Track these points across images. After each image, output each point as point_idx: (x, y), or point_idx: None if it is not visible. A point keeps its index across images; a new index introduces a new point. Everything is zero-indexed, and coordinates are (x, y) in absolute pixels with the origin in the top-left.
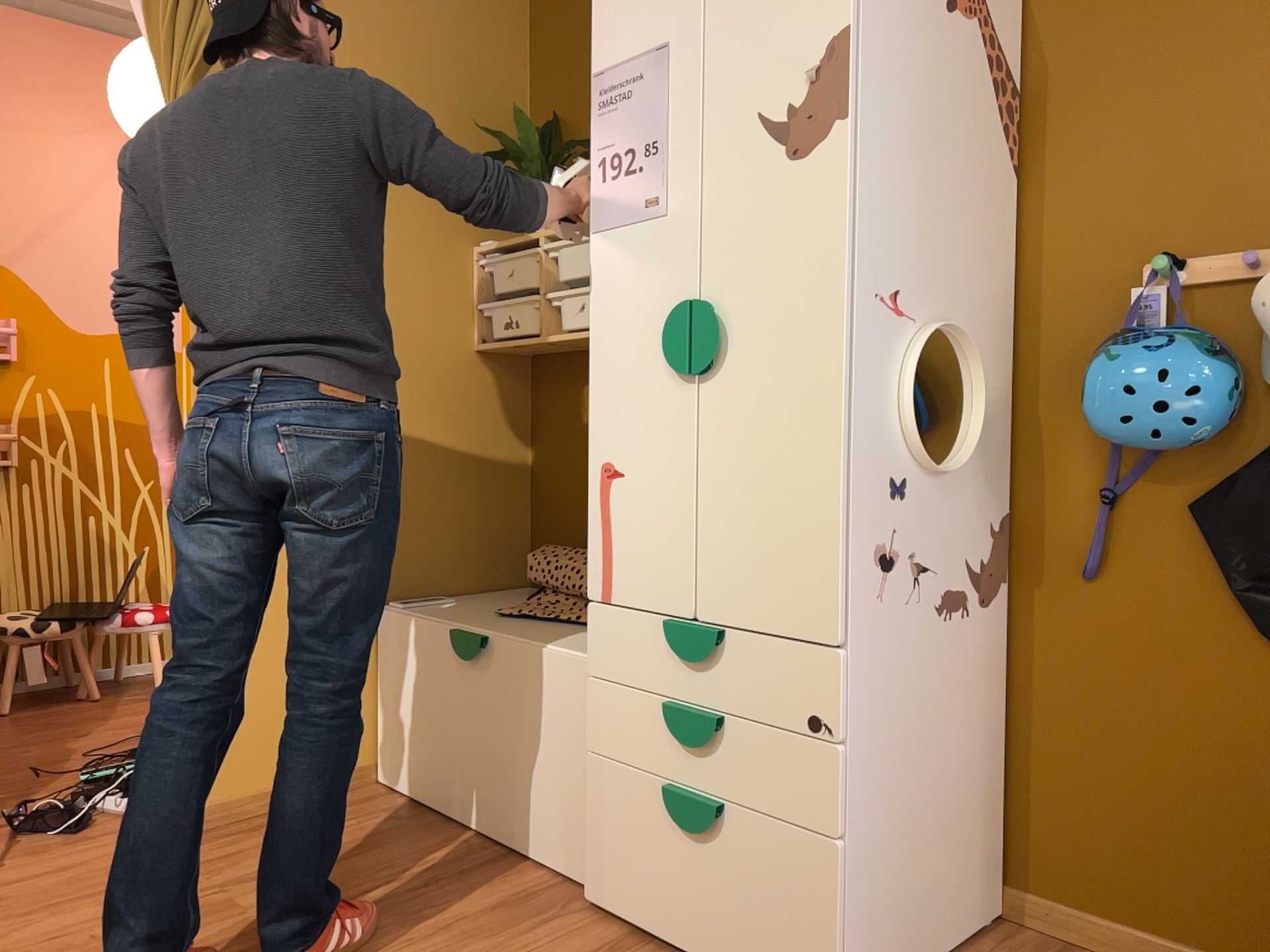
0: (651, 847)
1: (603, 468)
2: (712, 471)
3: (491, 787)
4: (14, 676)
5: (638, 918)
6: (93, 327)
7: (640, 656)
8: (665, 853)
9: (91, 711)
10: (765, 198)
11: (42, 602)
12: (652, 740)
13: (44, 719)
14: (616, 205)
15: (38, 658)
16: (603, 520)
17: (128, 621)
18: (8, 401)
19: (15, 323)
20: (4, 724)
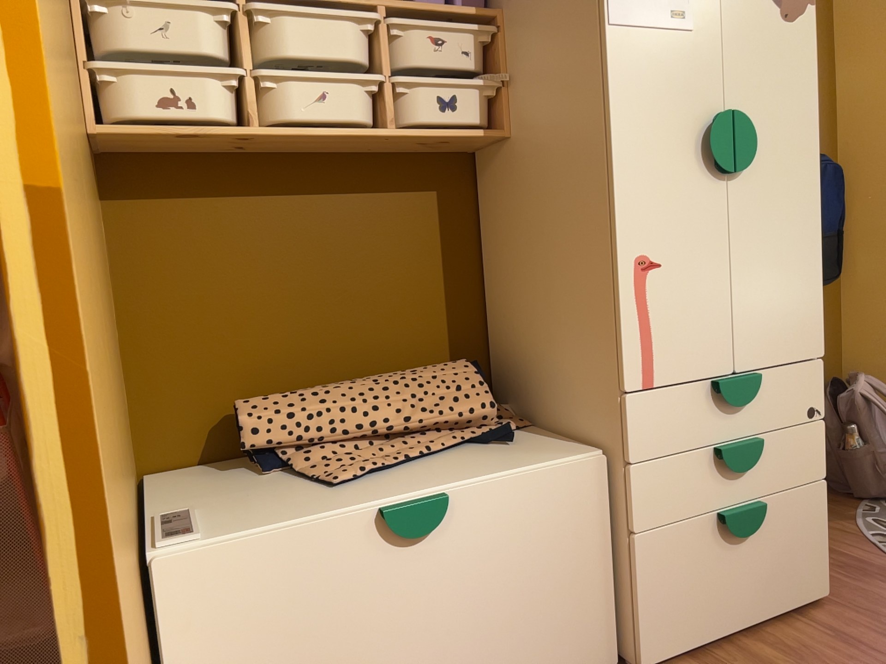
0: (705, 572)
1: (638, 262)
2: (741, 252)
3: None
4: None
5: (697, 638)
6: None
7: (686, 421)
8: (718, 568)
9: None
10: (768, 43)
11: None
12: (700, 485)
13: None
14: (638, 6)
15: None
16: (641, 311)
17: None
18: None
19: None
20: None
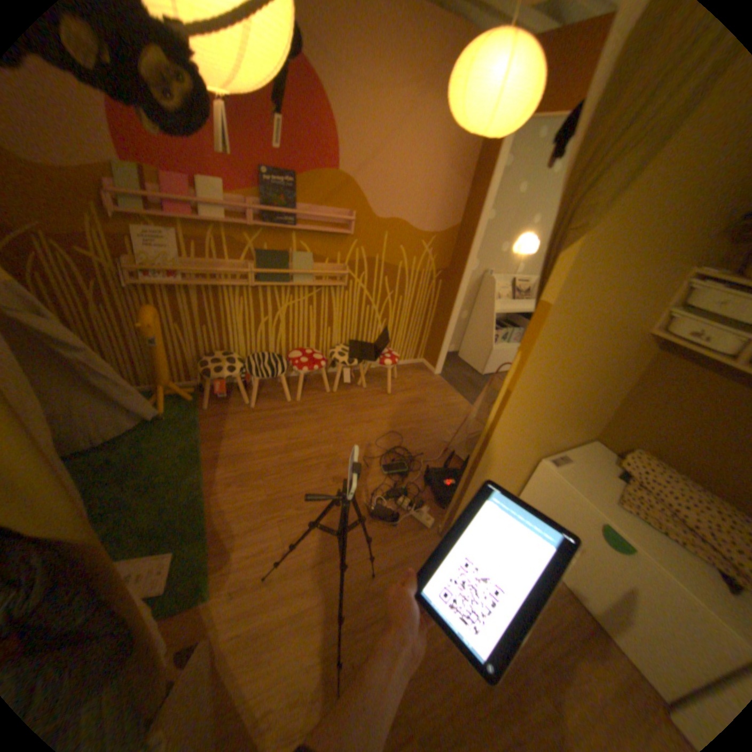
0: None
1: None
2: None
3: (601, 597)
4: (339, 379)
5: None
6: (381, 214)
7: None
8: None
9: (365, 399)
10: None
11: (345, 340)
12: None
13: (350, 402)
14: None
15: (348, 374)
16: None
17: (381, 363)
18: (342, 253)
19: (351, 213)
20: (337, 402)
